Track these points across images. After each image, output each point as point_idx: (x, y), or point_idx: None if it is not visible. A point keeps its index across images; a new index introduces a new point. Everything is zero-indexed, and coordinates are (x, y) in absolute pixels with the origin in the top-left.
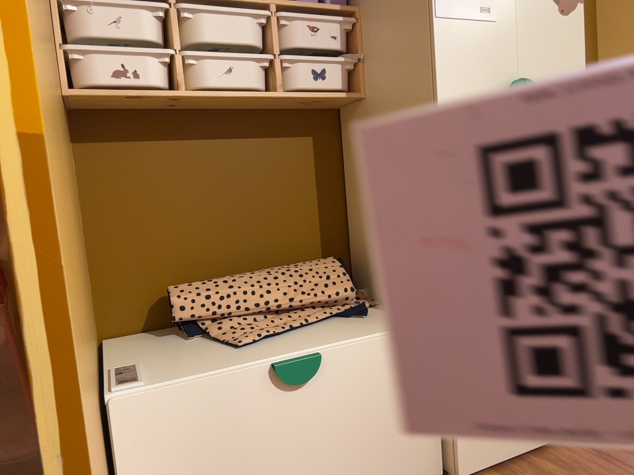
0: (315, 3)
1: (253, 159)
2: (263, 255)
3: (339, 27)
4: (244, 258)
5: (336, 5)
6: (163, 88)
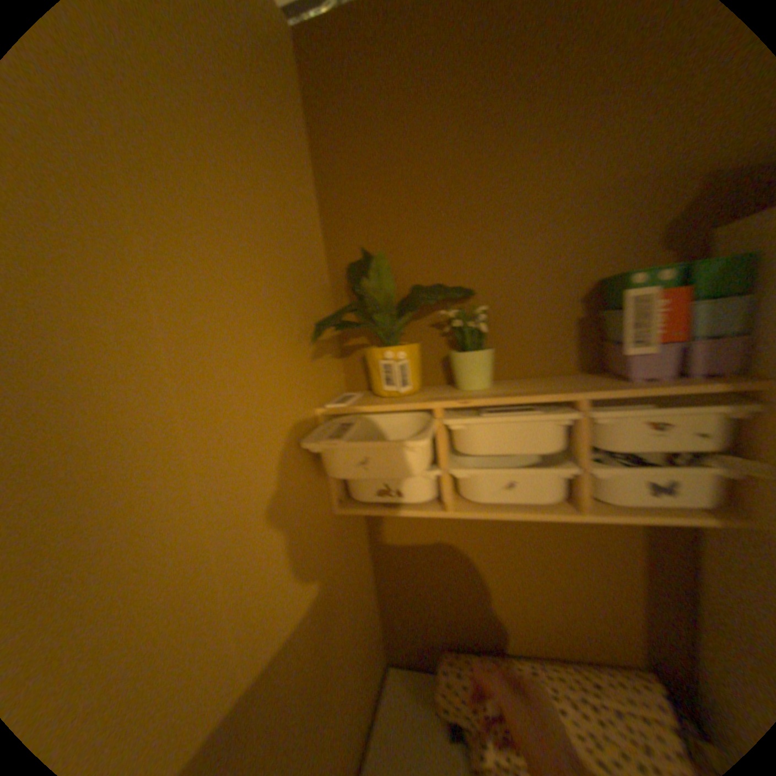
0: (667, 386)
1: (549, 536)
2: (554, 637)
3: (715, 423)
4: (529, 634)
5: (714, 383)
6: (428, 503)
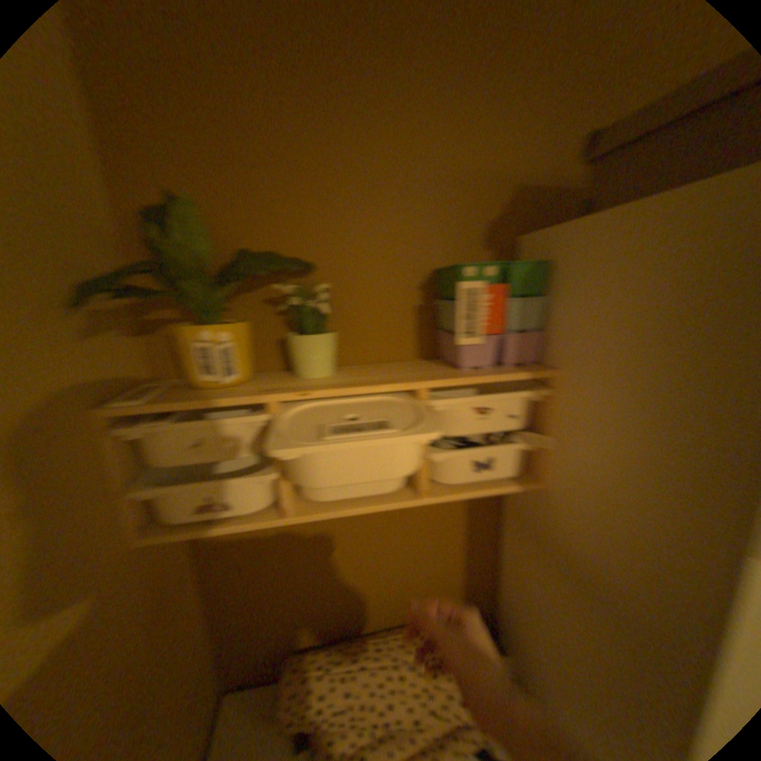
0: (490, 374)
1: (391, 516)
2: (394, 608)
3: (522, 406)
4: (373, 611)
5: (522, 371)
6: (265, 510)
